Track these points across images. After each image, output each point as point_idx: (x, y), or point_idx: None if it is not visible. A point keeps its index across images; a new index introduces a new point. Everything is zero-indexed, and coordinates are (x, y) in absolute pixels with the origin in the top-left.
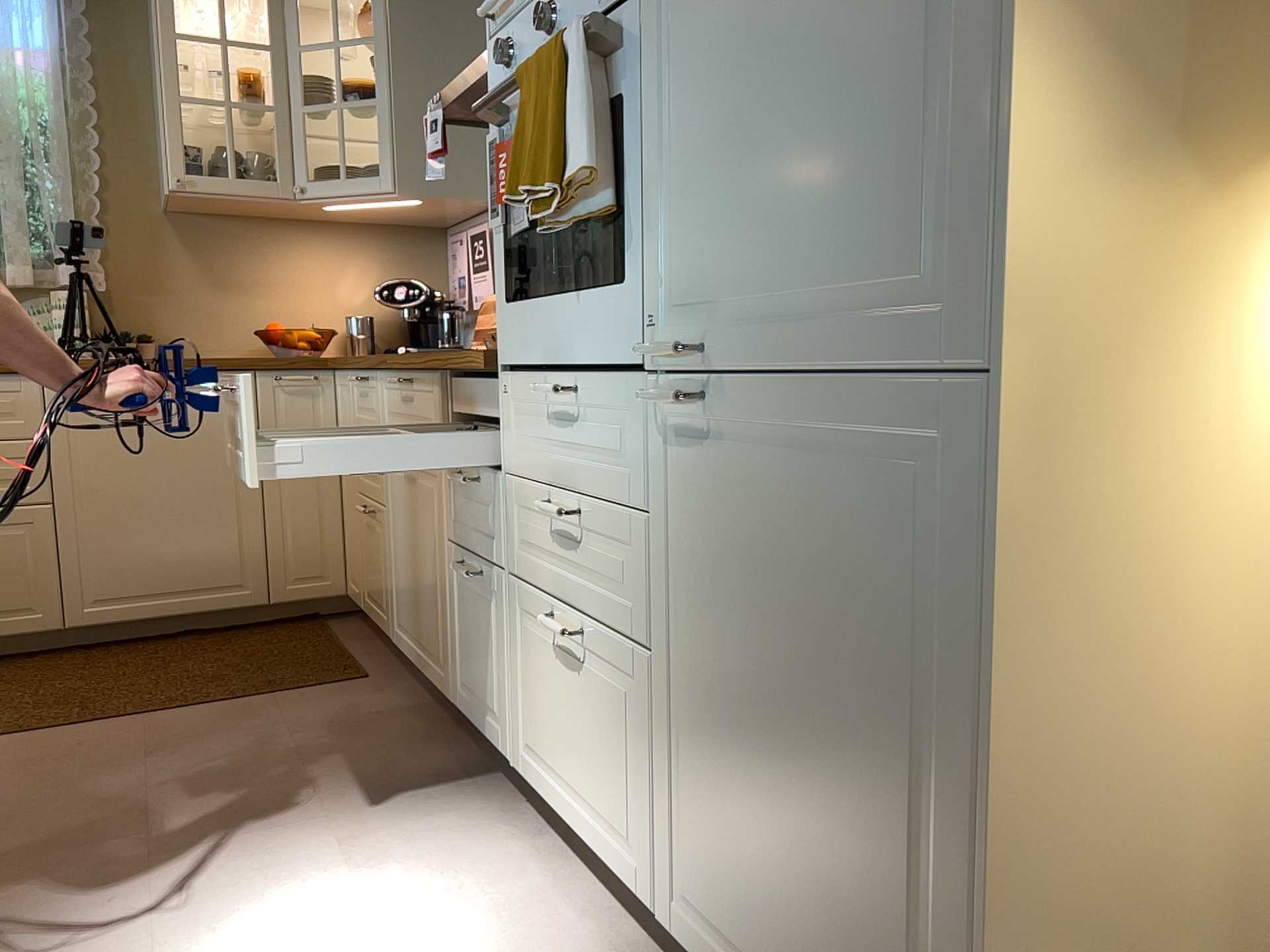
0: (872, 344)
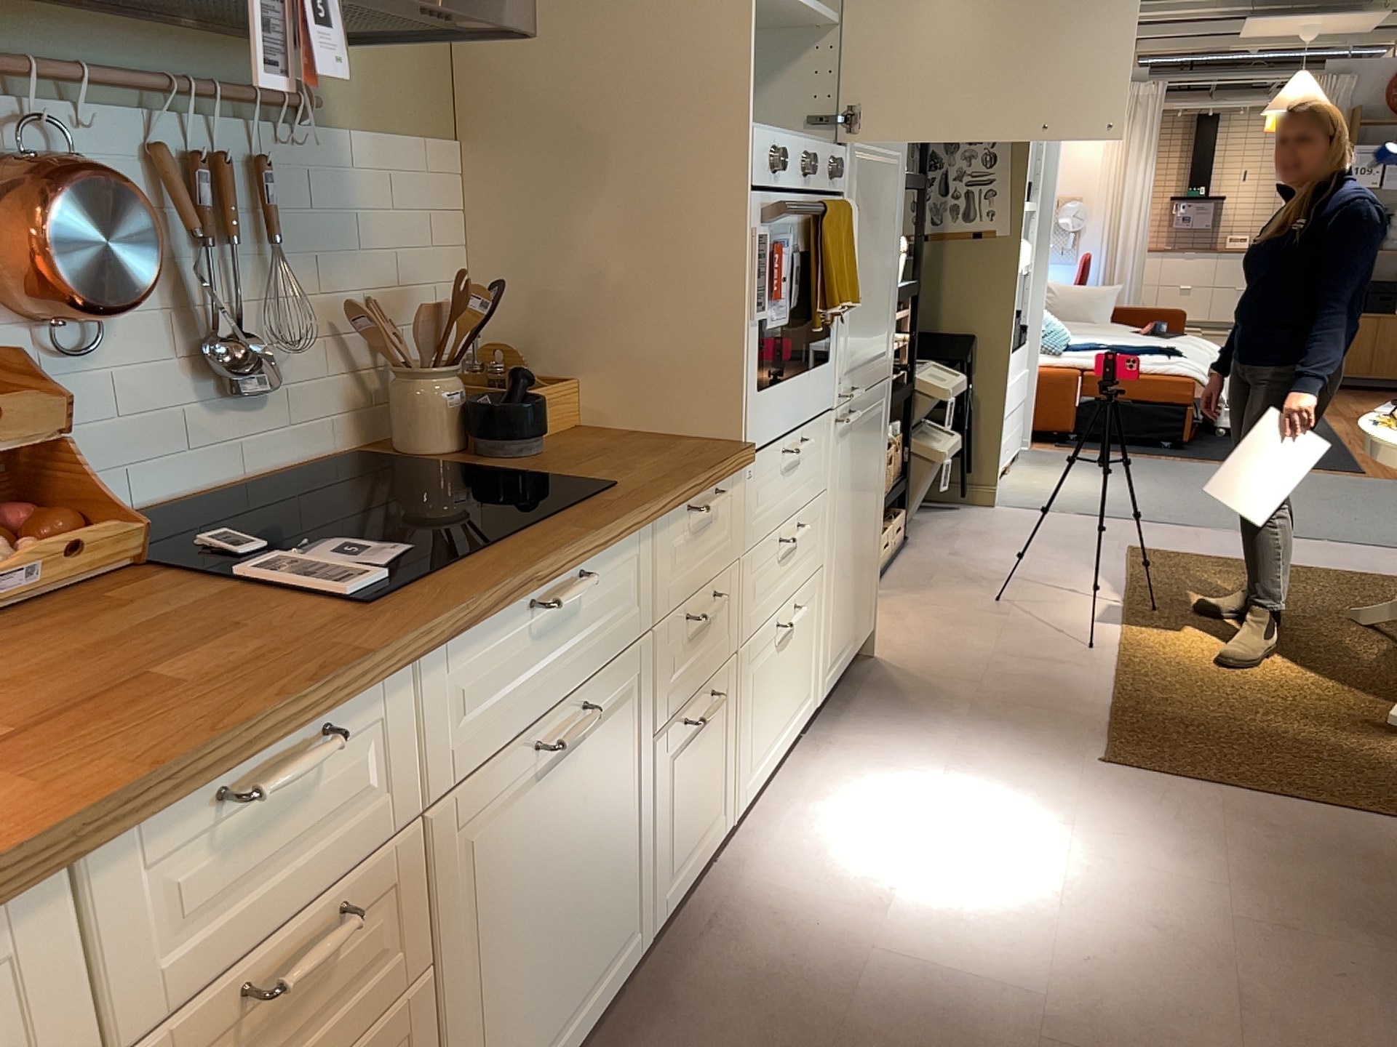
0: (876, 374)
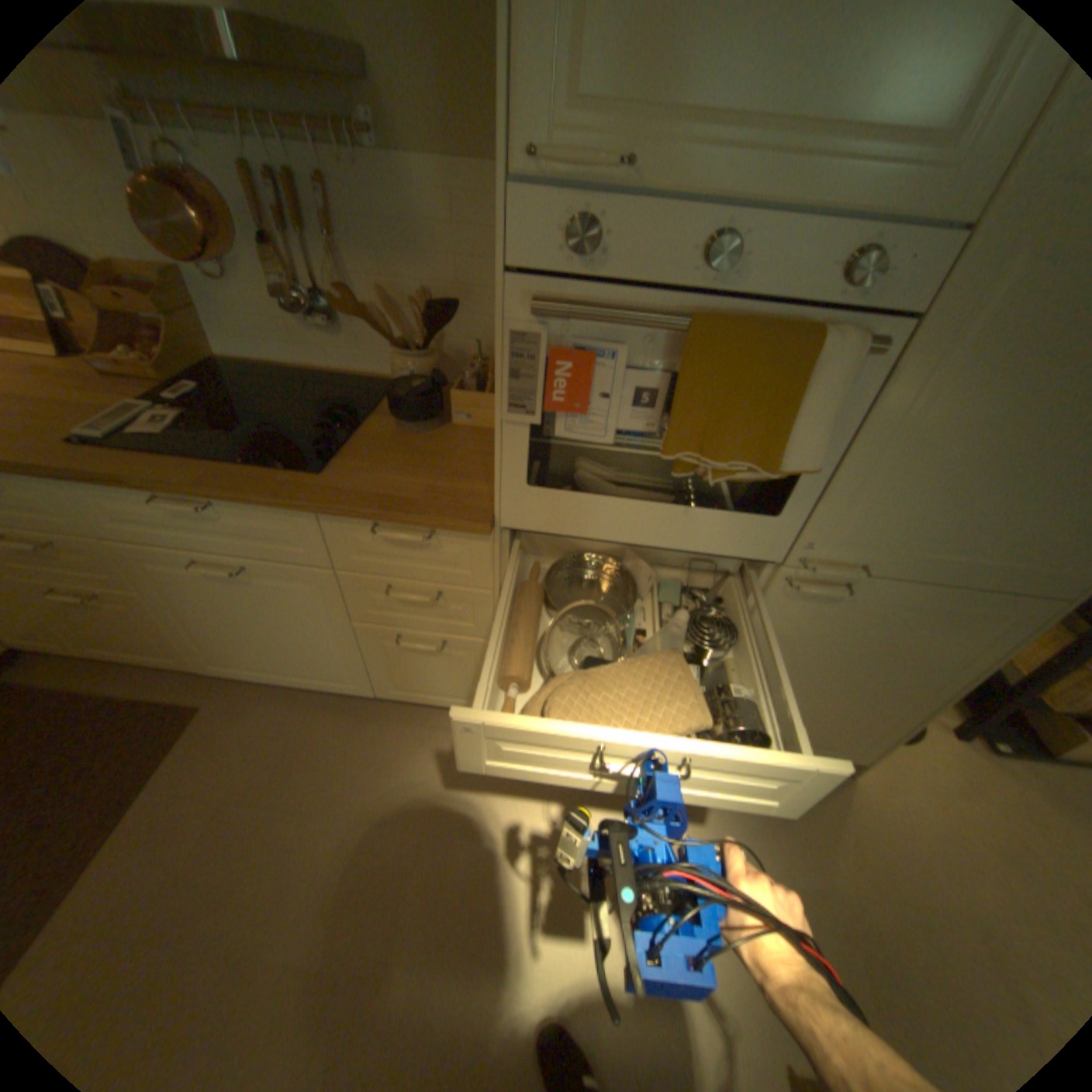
0: (997, 581)
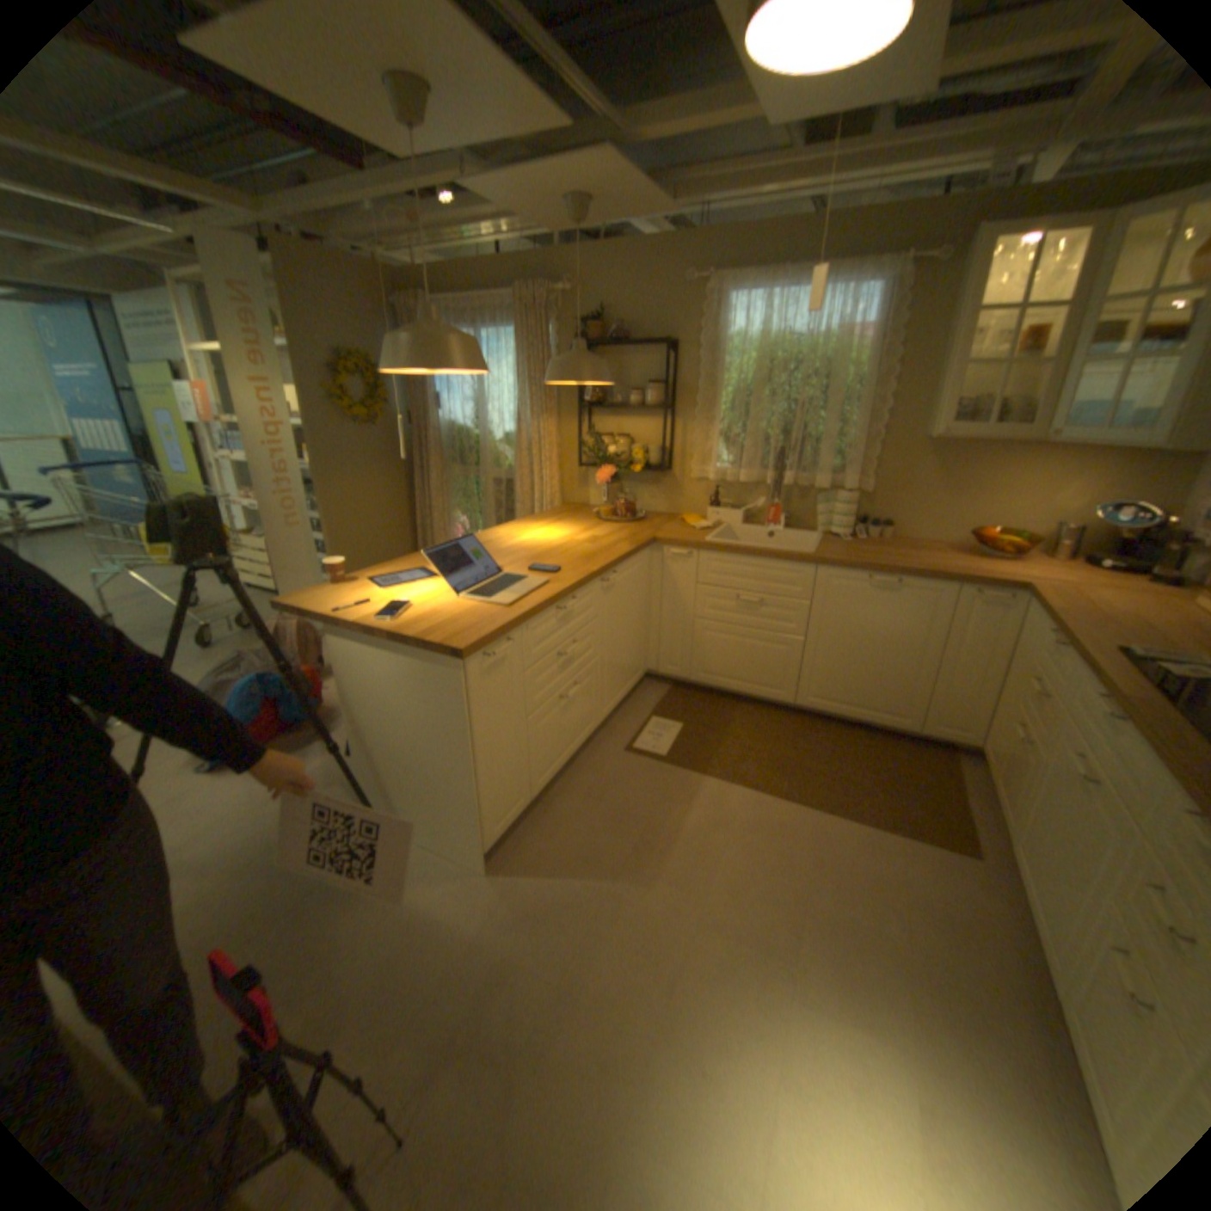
0: None
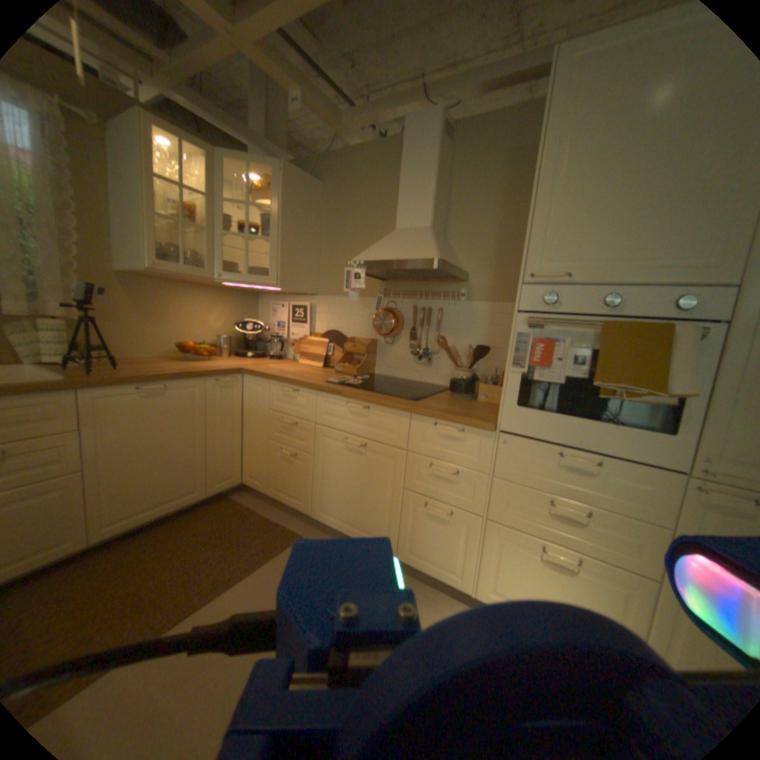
0: None
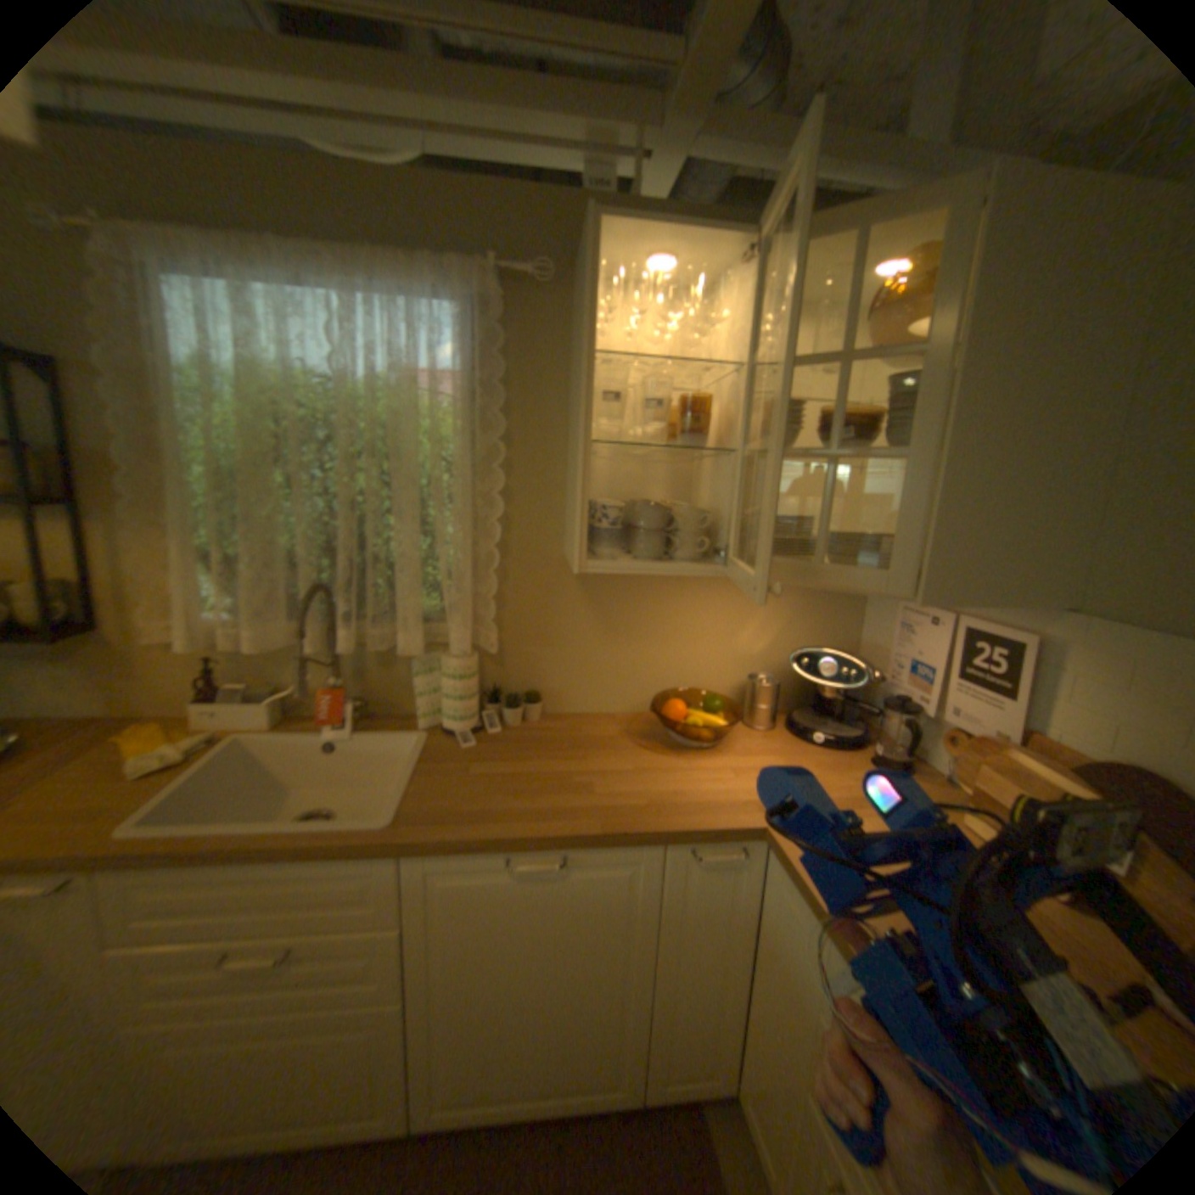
0: None
